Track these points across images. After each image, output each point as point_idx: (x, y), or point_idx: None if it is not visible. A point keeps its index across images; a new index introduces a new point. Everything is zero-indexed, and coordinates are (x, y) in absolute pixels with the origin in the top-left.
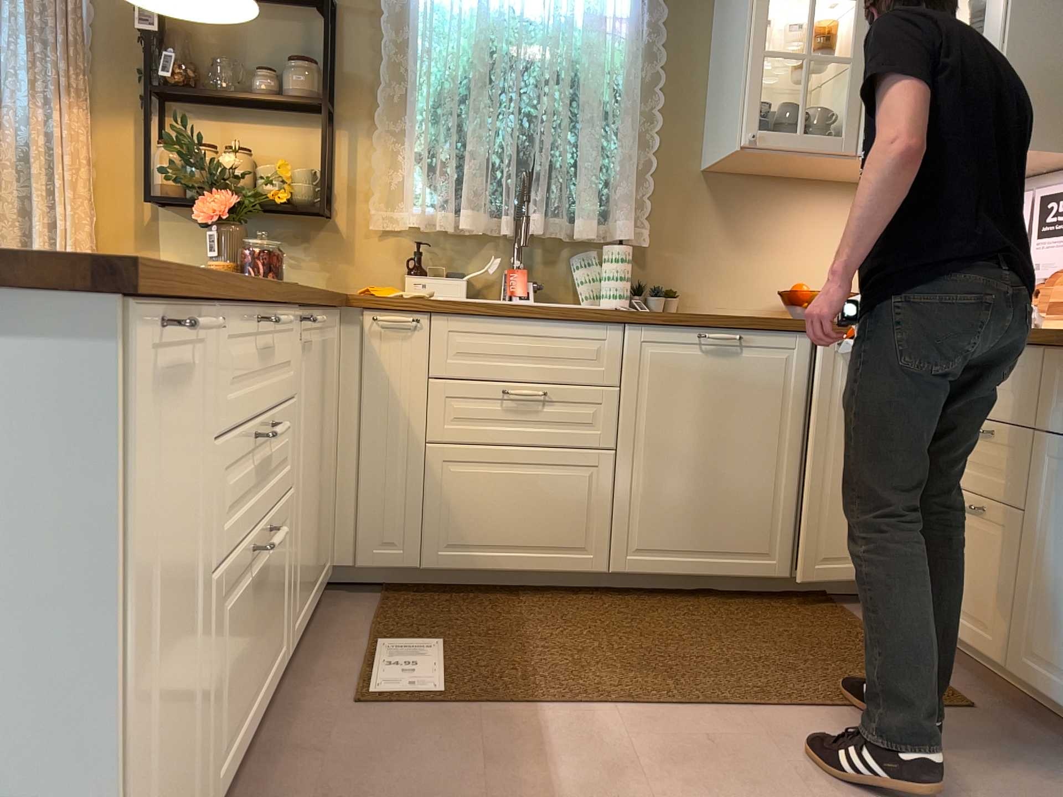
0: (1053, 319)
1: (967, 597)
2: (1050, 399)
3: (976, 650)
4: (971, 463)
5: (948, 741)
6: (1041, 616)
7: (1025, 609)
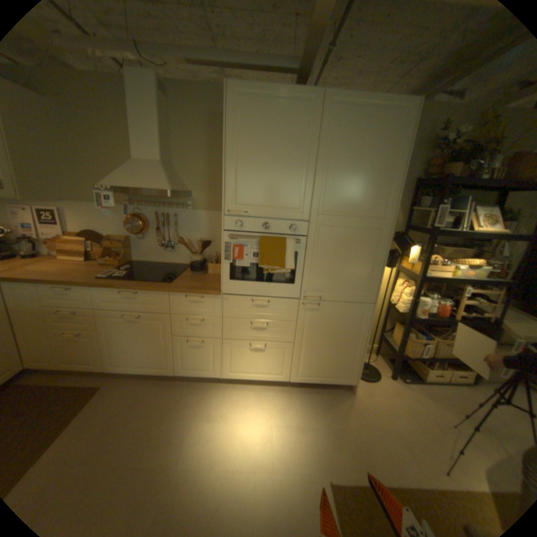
0: (60, 256)
1: (80, 359)
2: (96, 301)
3: (89, 371)
4: (67, 322)
5: (103, 405)
6: (111, 356)
7: (104, 355)
